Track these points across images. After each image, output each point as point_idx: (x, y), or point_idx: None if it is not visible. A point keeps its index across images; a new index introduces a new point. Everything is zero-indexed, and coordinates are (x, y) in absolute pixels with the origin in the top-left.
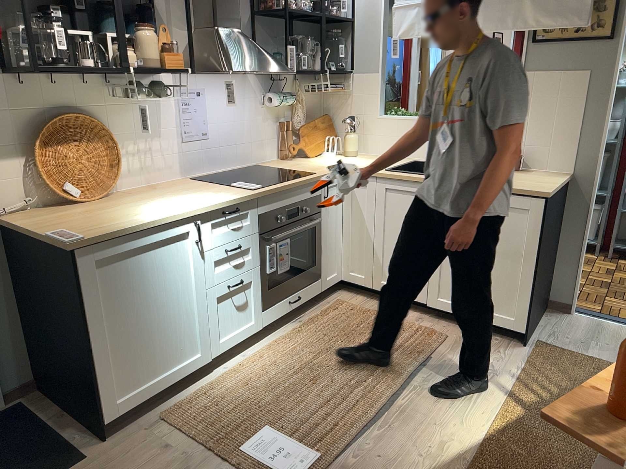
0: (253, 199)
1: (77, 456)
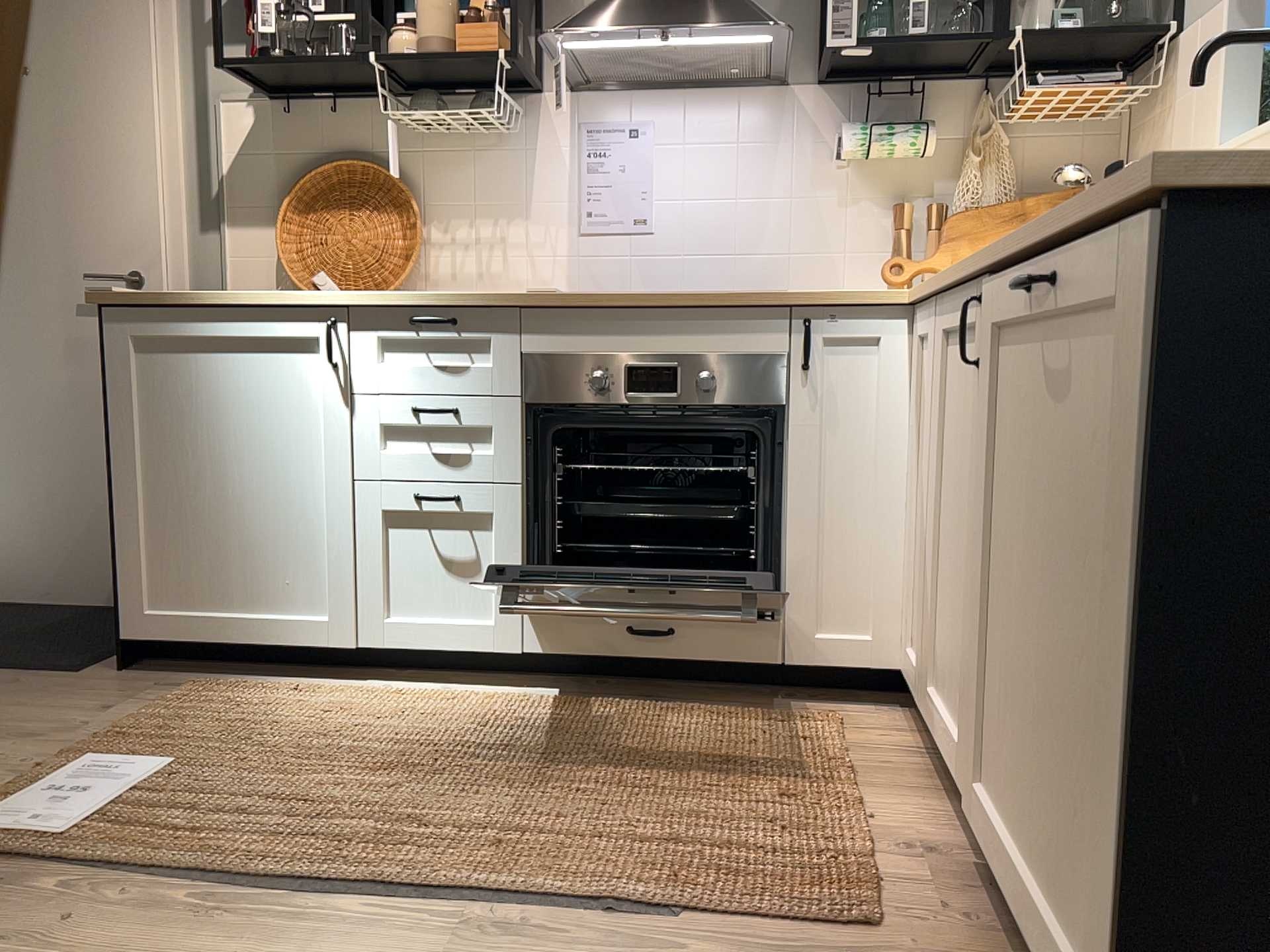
0: (504, 308)
1: (77, 666)
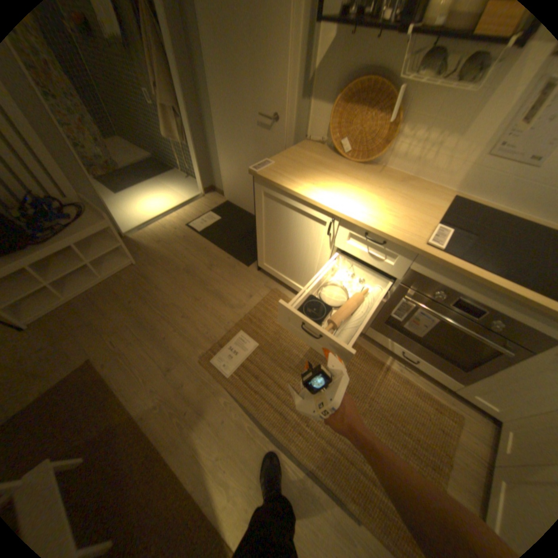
0: (411, 250)
1: (248, 263)
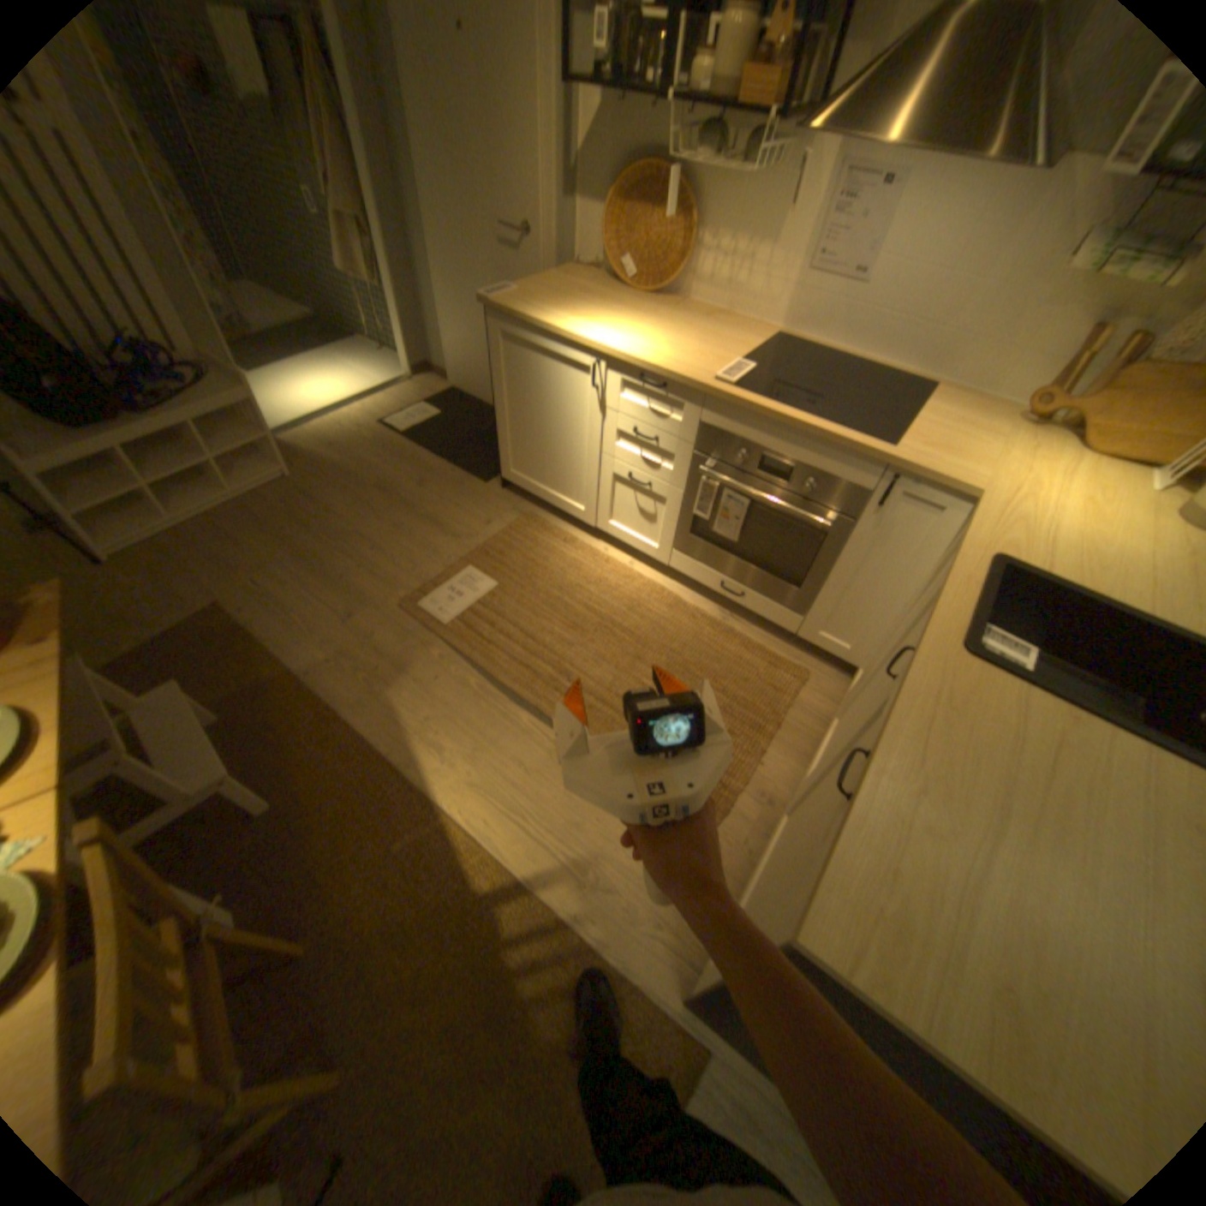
0: (694, 391)
1: (486, 479)
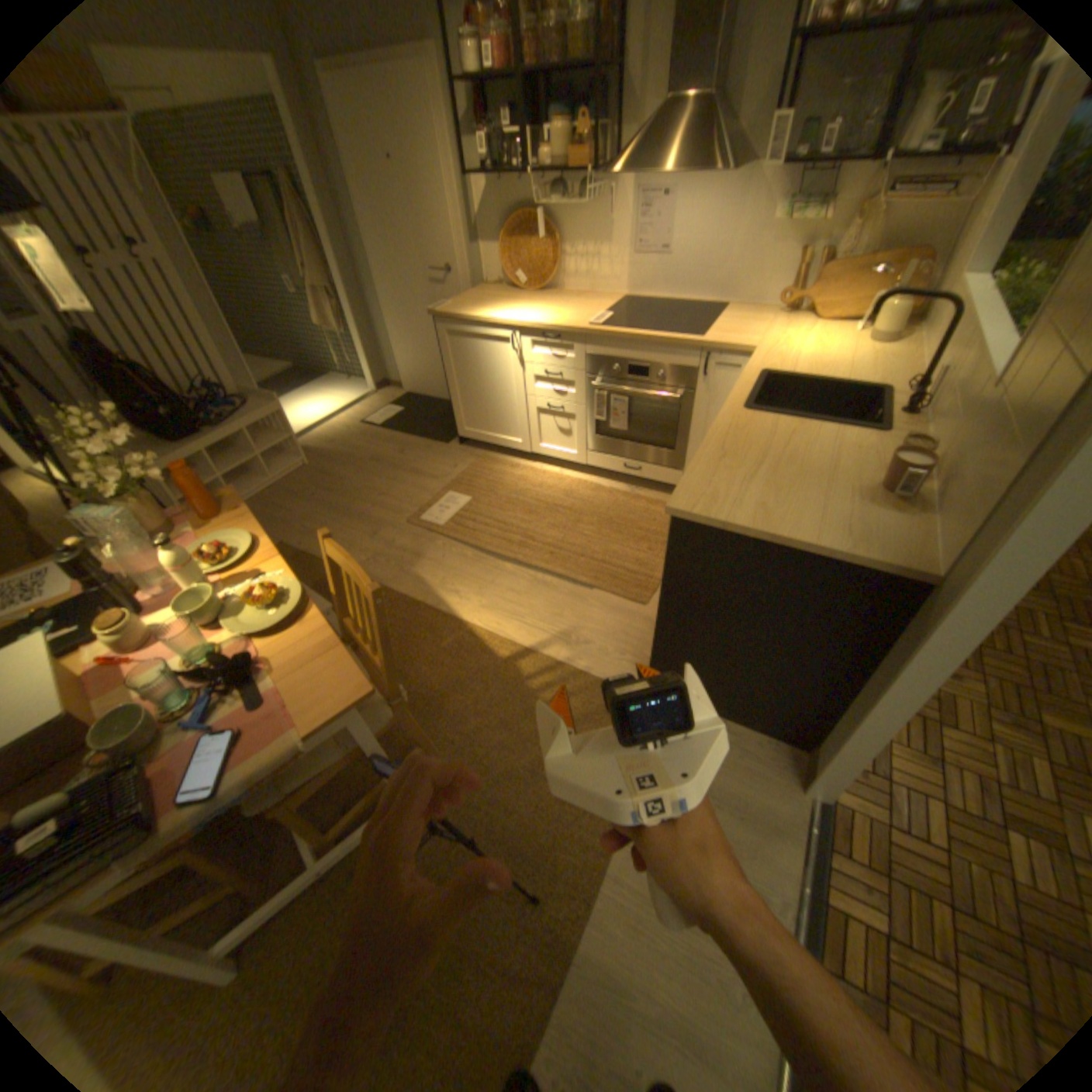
0: (577, 334)
1: (447, 441)
